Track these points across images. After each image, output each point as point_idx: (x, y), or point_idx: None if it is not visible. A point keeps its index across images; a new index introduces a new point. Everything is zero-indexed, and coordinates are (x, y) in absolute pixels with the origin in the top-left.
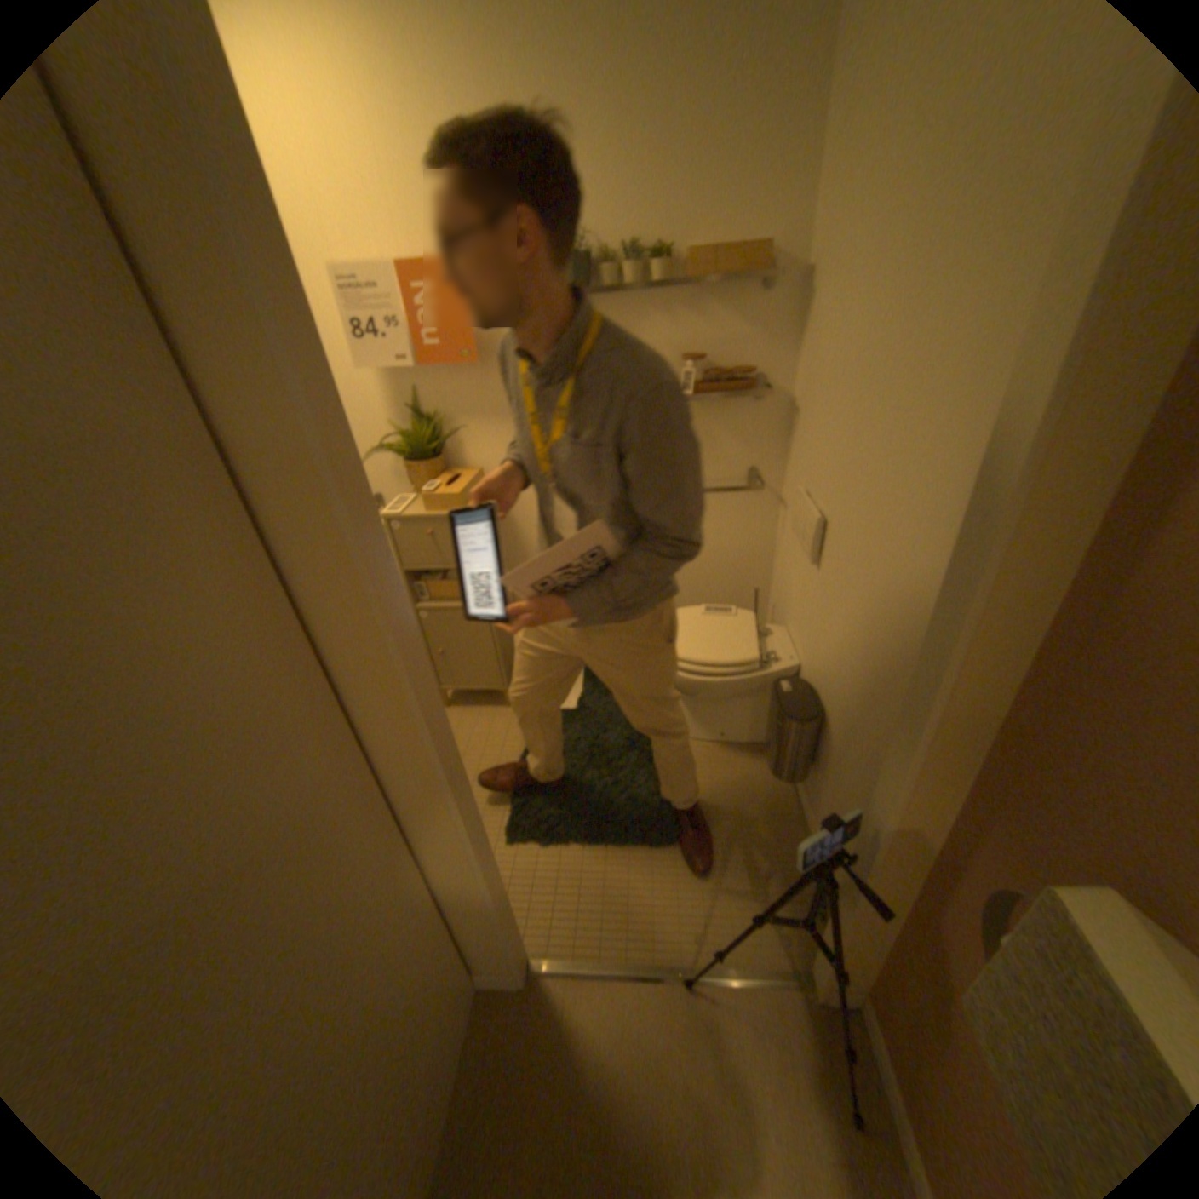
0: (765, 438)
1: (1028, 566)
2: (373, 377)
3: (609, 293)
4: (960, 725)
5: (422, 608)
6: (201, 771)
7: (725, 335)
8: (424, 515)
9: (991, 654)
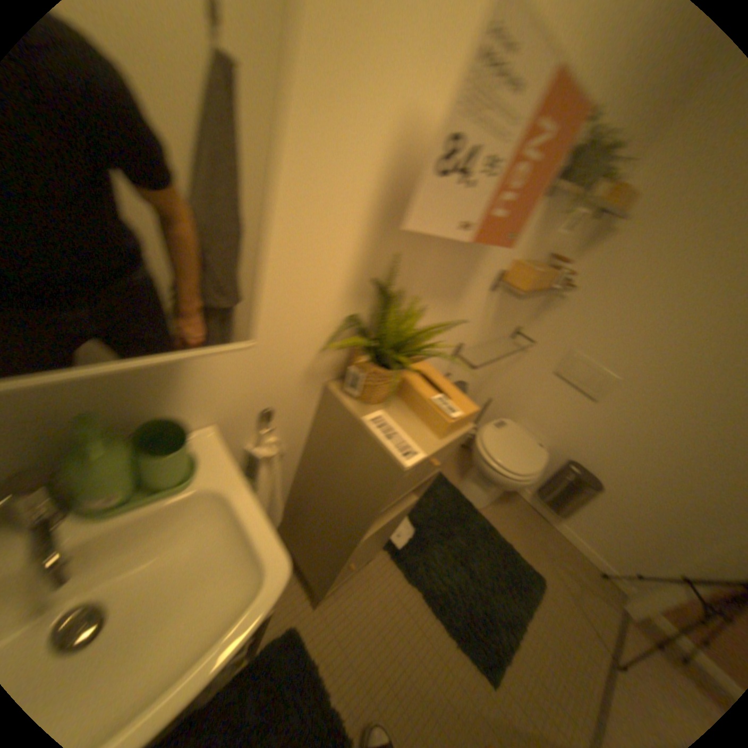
0: (535, 309)
1: None
2: (358, 225)
3: (567, 192)
4: None
5: (363, 540)
6: None
7: (569, 243)
8: (442, 445)
9: None
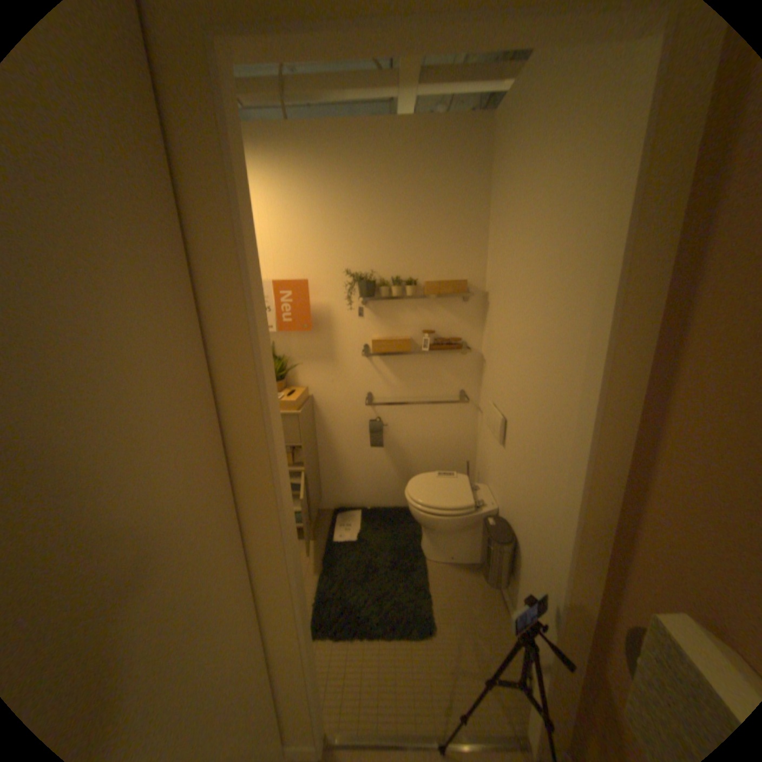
0: (468, 375)
1: (613, 440)
2: None
3: (383, 300)
4: (595, 533)
5: None
6: (177, 550)
7: (444, 323)
8: None
9: (604, 489)
